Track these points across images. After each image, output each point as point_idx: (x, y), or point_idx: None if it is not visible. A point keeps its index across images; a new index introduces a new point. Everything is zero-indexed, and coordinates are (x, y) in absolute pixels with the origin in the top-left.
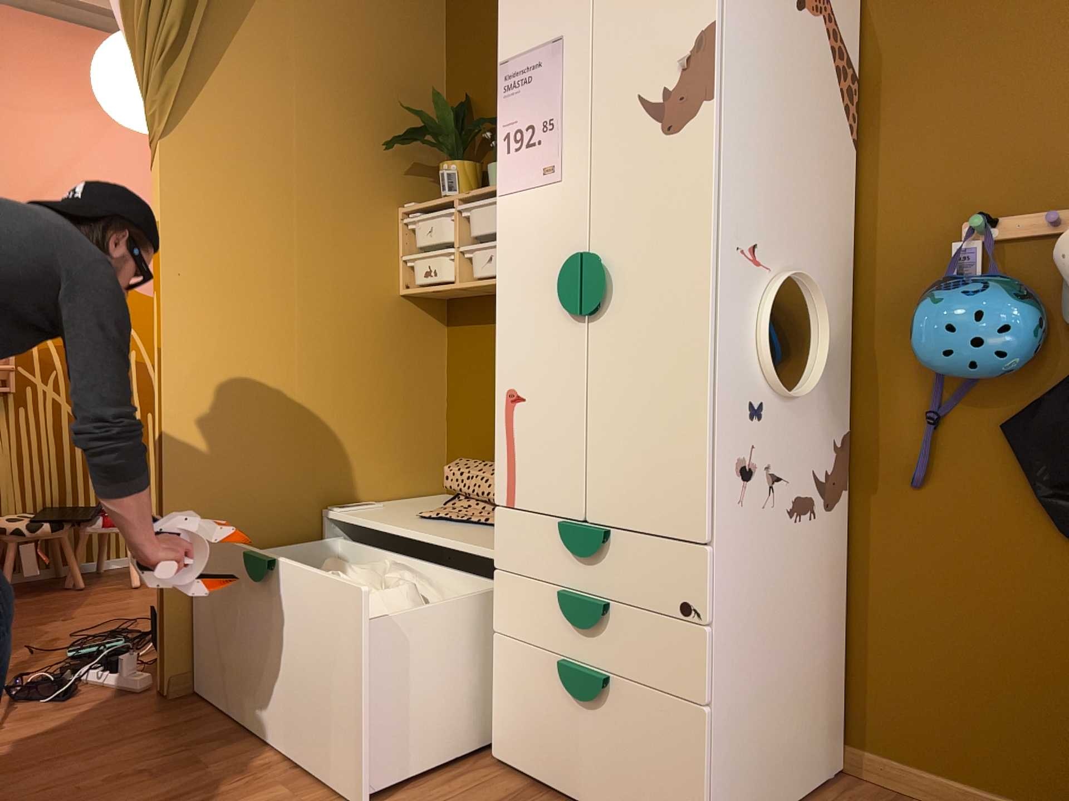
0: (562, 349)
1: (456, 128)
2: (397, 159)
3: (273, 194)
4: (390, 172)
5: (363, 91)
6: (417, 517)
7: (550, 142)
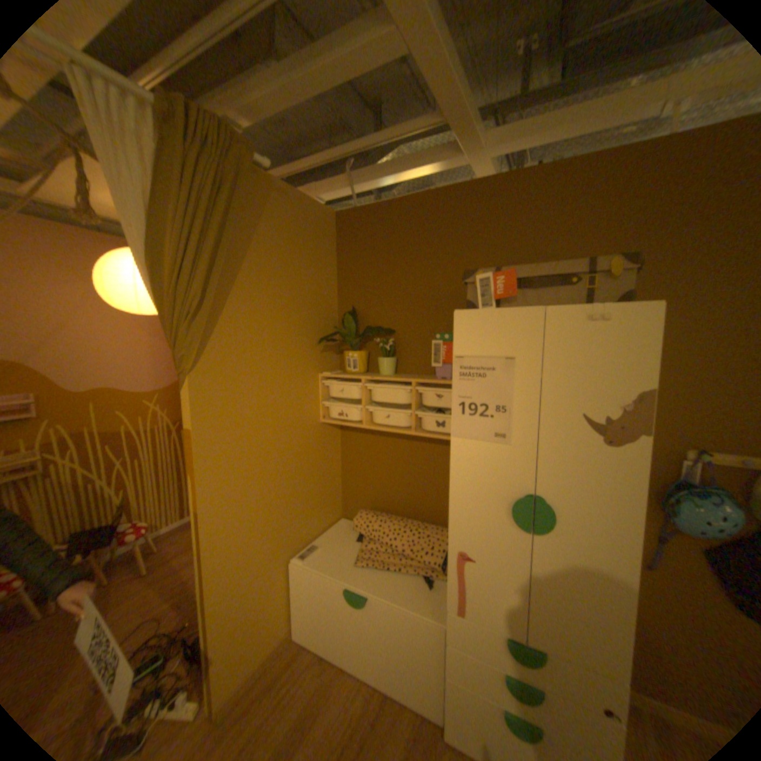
0: (510, 544)
1: (355, 331)
2: (317, 345)
3: (256, 388)
4: (314, 354)
5: (300, 309)
6: (355, 566)
7: (503, 419)
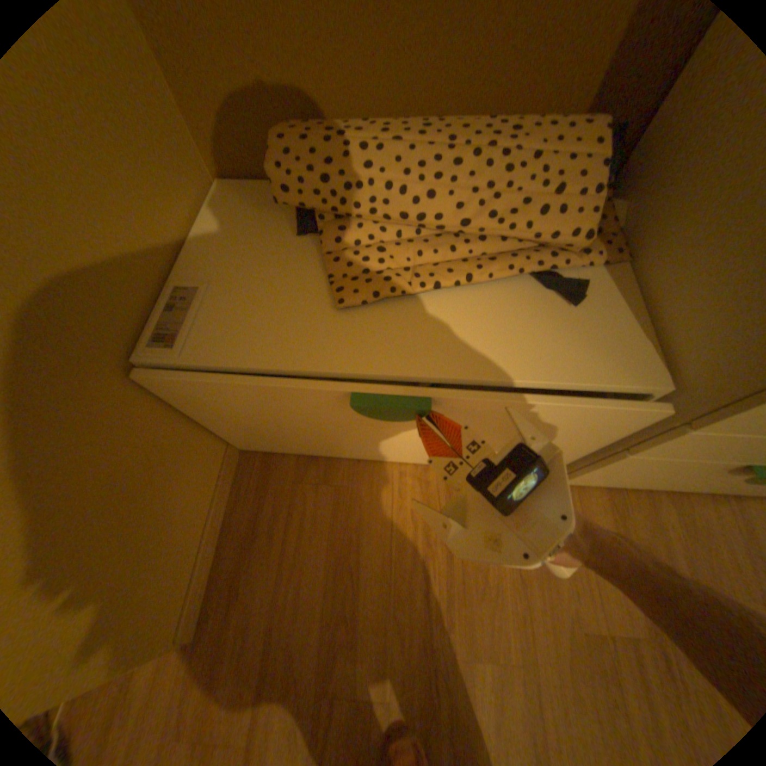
0: None
1: None
2: None
3: None
4: None
5: None
6: (339, 307)
7: None
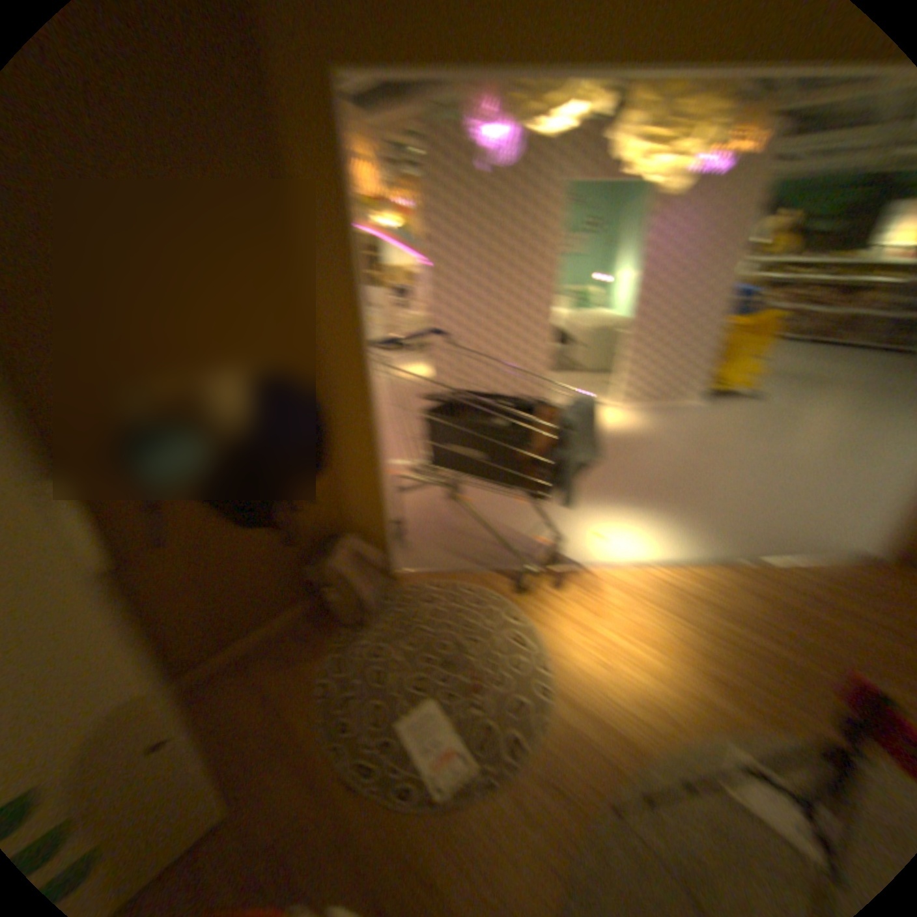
0: None
1: None
2: None
3: None
4: None
5: None
6: None
7: None
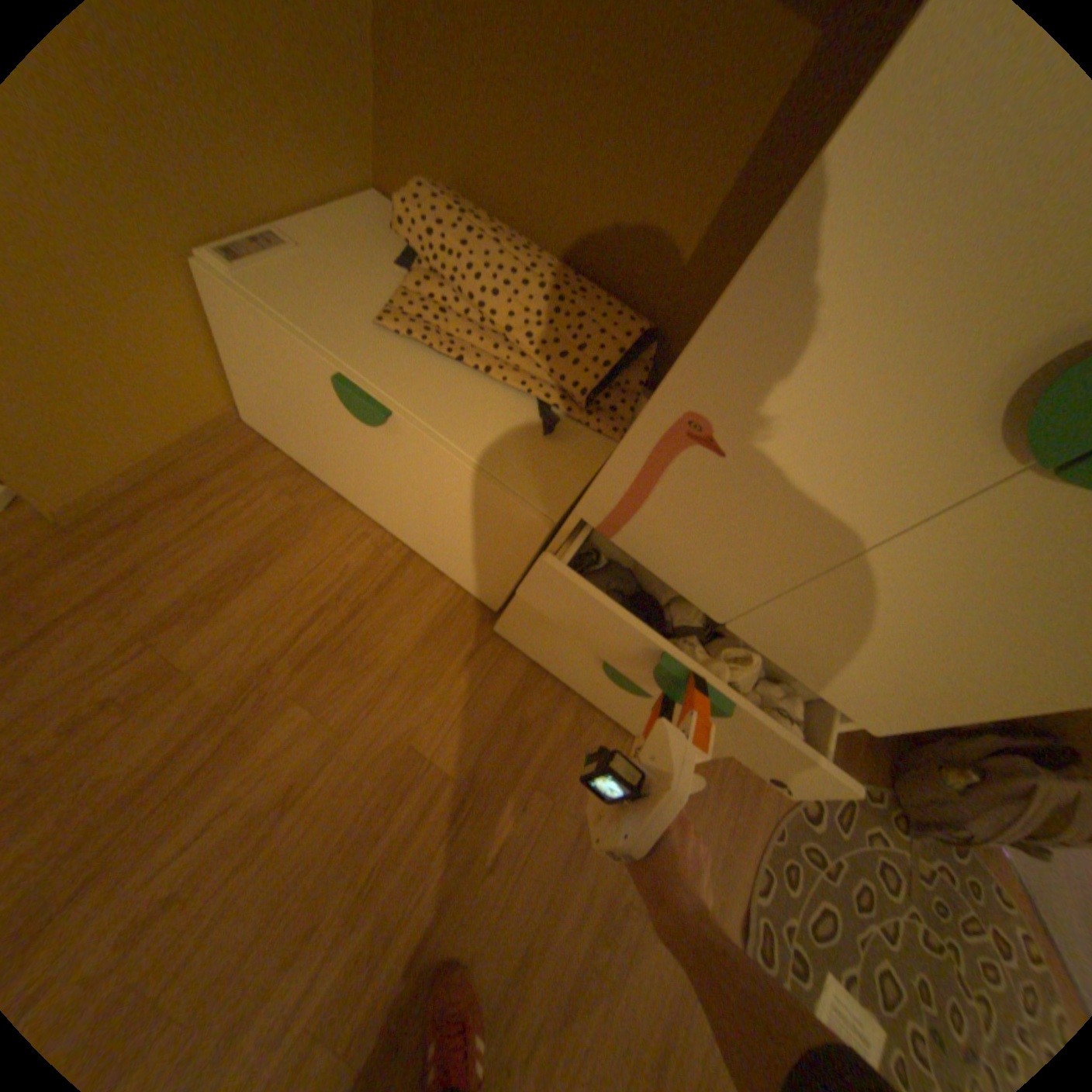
0: (900, 459)
1: None
2: None
3: None
4: None
5: None
6: (377, 326)
7: None
